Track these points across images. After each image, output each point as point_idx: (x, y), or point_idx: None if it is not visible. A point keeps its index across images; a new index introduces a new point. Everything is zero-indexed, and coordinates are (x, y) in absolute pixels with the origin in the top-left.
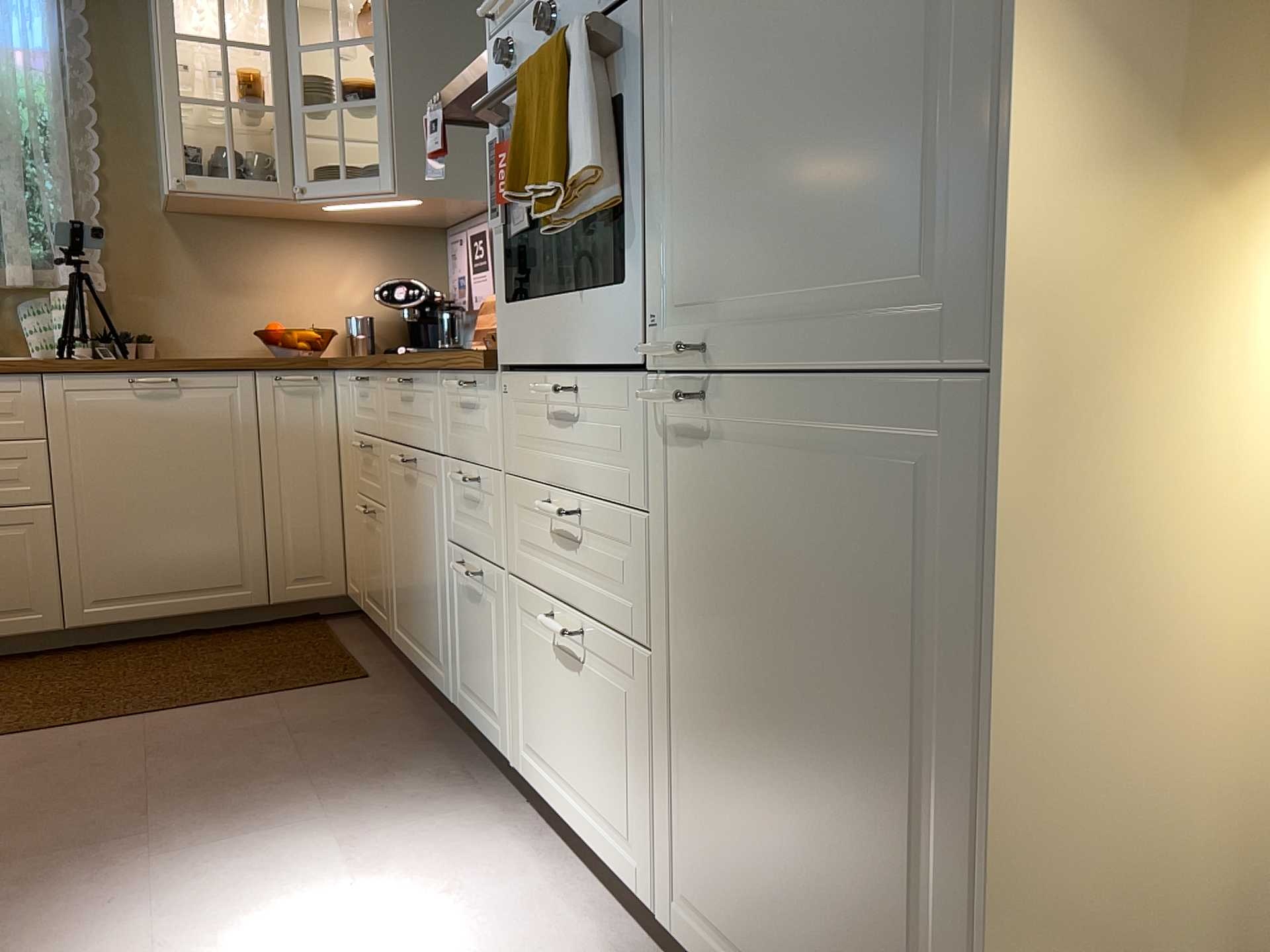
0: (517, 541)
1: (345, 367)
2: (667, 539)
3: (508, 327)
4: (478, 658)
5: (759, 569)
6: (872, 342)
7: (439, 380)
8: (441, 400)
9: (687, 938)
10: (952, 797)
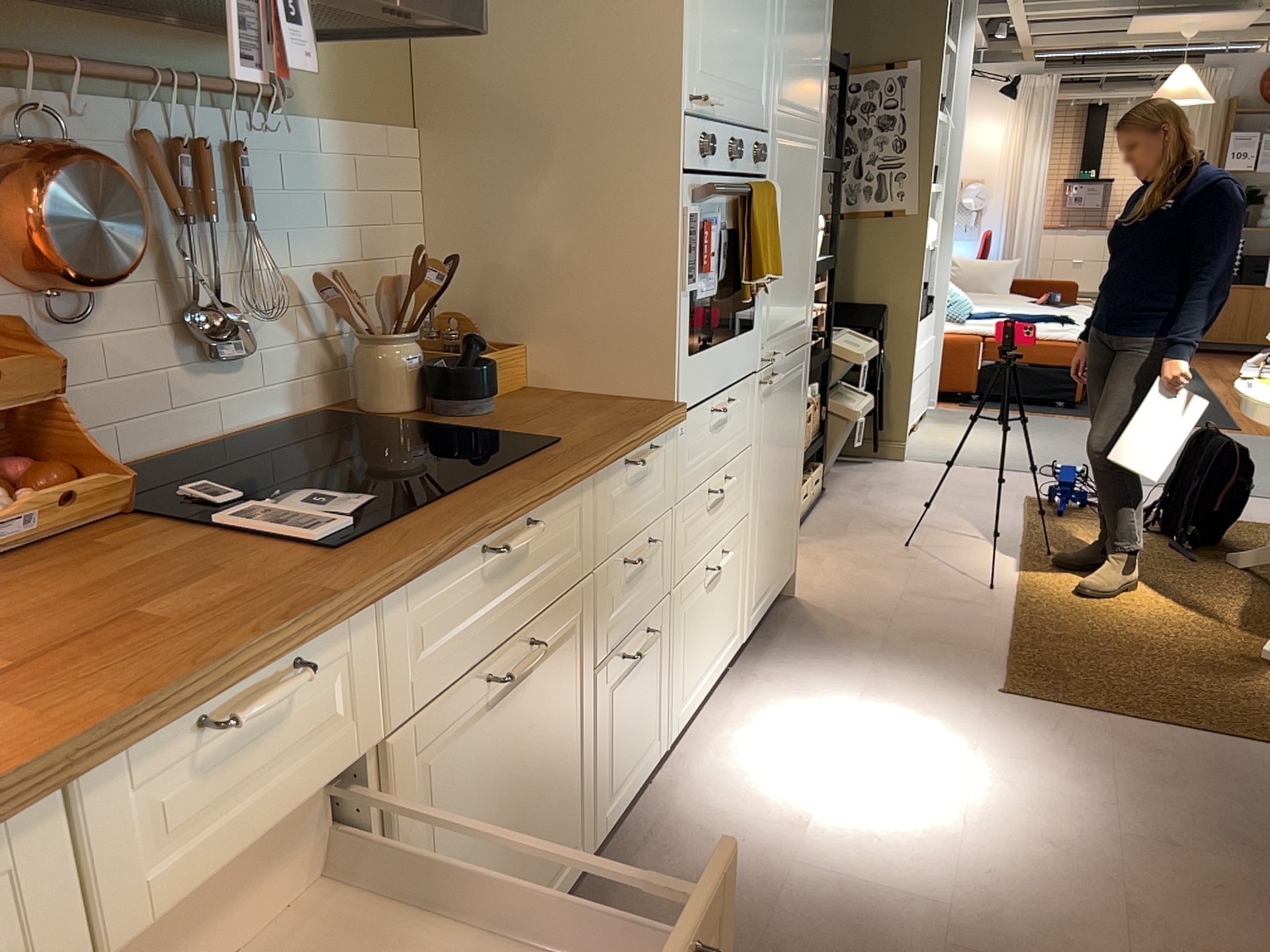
0: (681, 551)
1: (103, 760)
2: (758, 448)
3: (688, 376)
4: (635, 724)
5: (778, 431)
6: (798, 338)
7: (594, 479)
8: (593, 504)
9: (752, 624)
10: (798, 456)
